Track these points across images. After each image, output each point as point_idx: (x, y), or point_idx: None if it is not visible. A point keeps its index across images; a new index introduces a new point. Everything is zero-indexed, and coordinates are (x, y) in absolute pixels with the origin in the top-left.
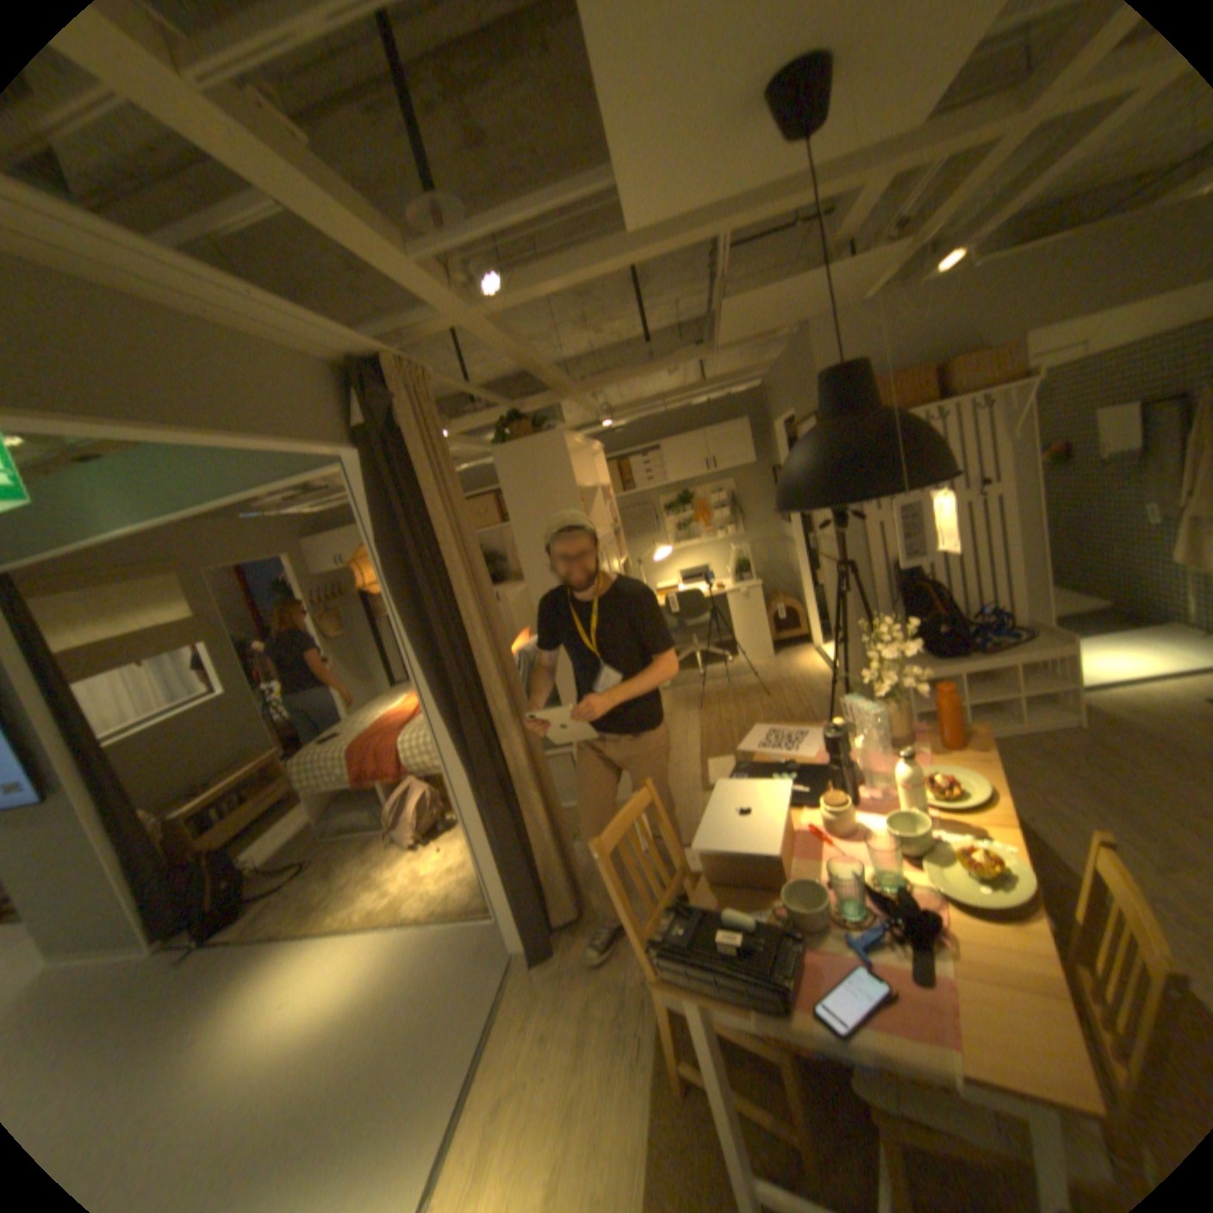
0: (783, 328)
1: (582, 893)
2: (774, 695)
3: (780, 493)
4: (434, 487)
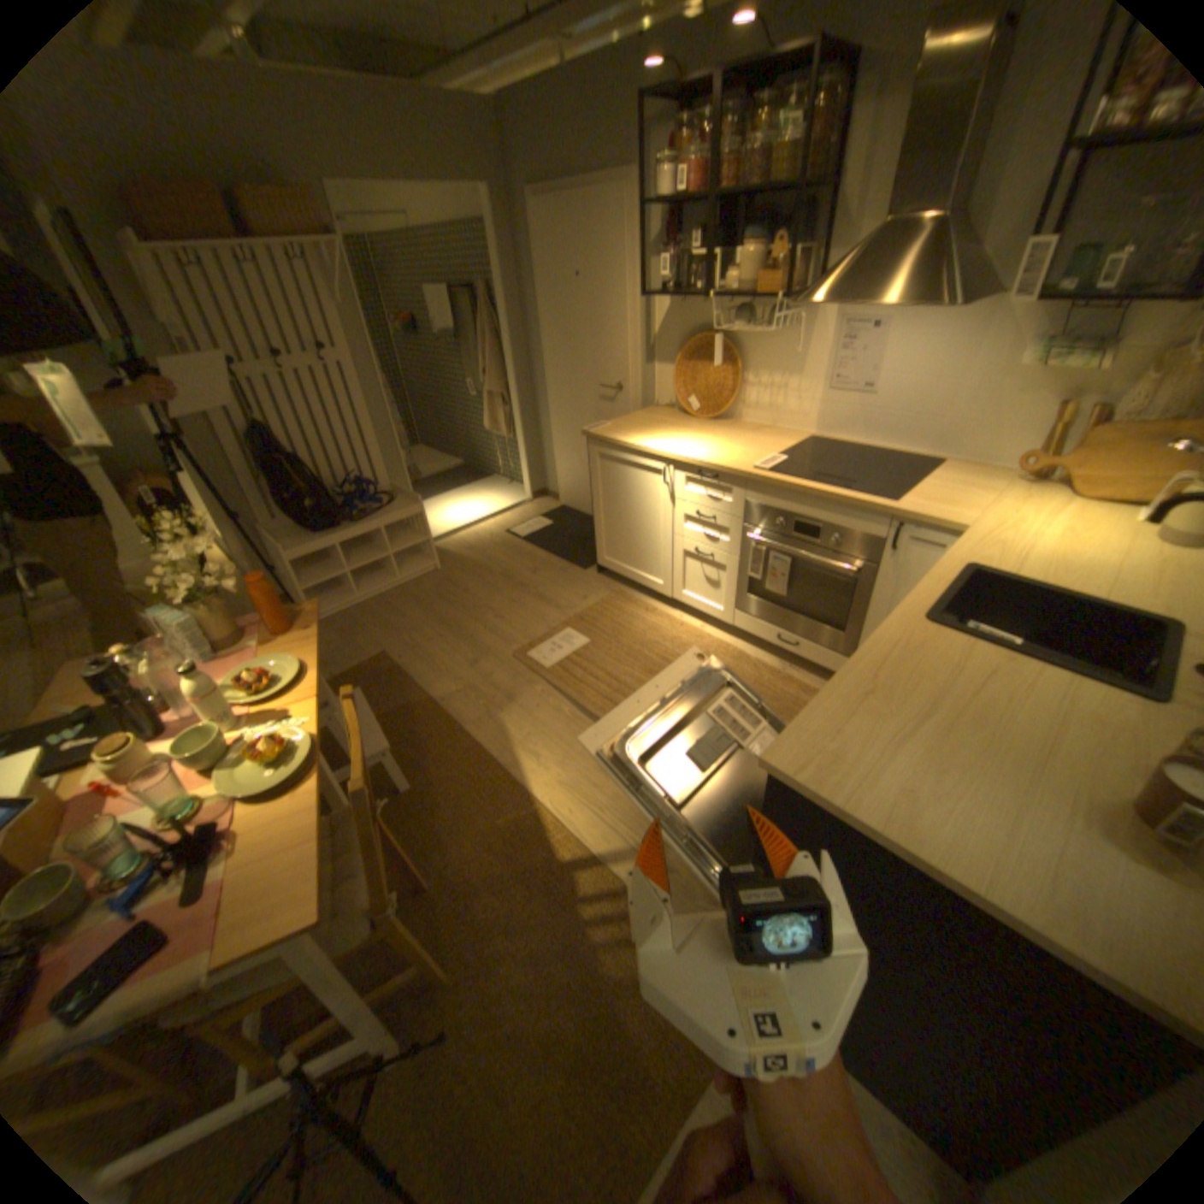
0: None
1: None
2: None
3: None
4: None
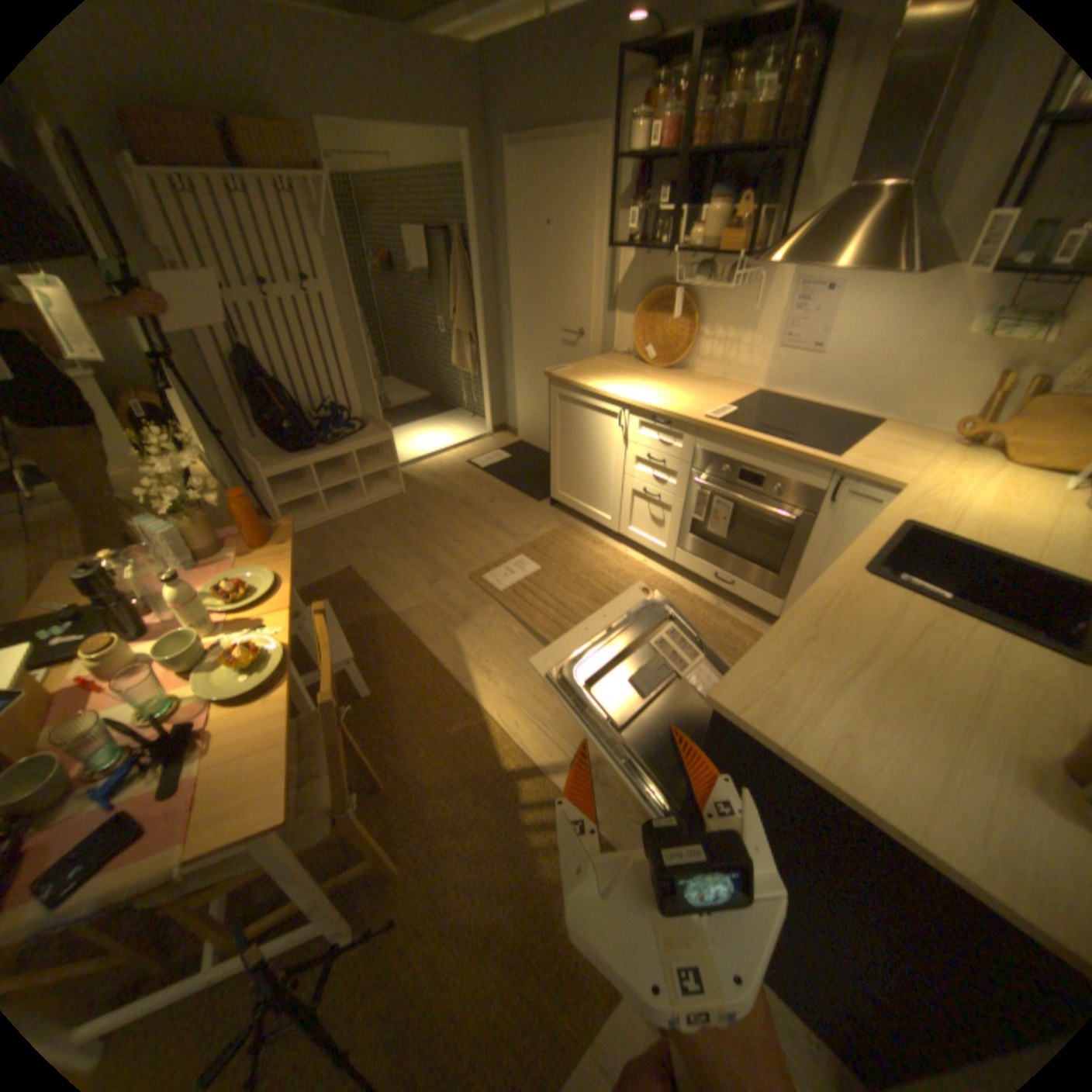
0: None
1: None
2: None
3: None
4: None
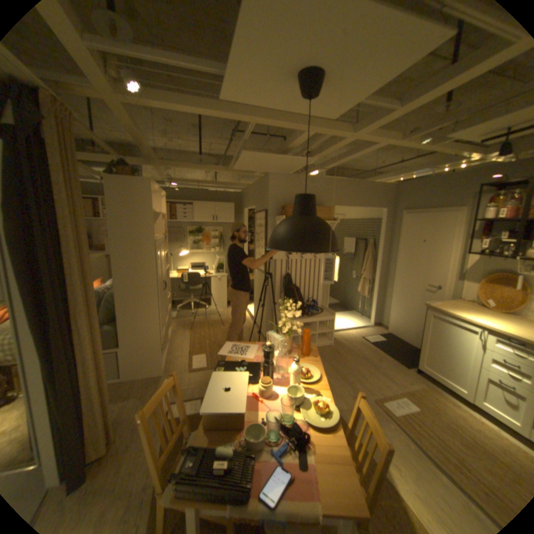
0: (257, 172)
1: (111, 437)
2: (226, 325)
3: (273, 241)
4: (61, 183)
